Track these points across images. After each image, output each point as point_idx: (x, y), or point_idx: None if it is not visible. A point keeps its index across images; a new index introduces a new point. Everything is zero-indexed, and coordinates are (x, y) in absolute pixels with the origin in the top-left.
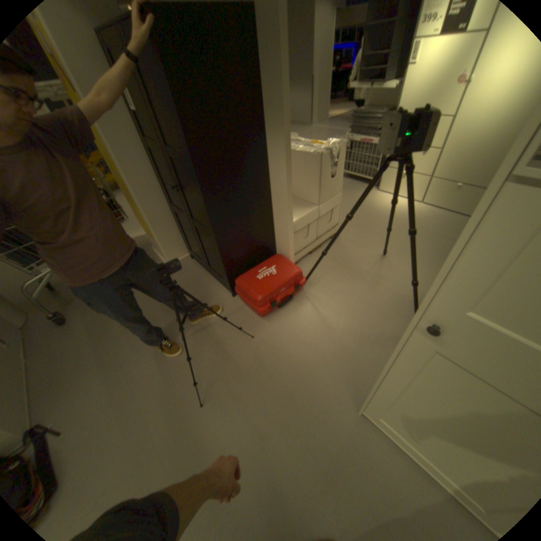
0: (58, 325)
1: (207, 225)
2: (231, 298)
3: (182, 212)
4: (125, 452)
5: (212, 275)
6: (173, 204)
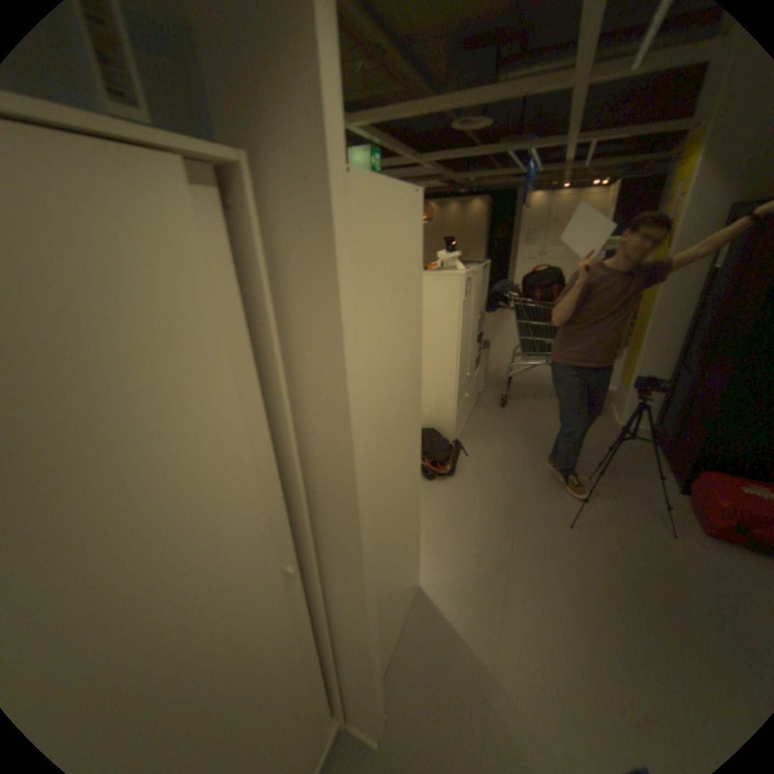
0: (500, 406)
1: (718, 391)
2: (677, 494)
3: (689, 378)
4: (497, 497)
5: (669, 461)
6: (683, 368)
